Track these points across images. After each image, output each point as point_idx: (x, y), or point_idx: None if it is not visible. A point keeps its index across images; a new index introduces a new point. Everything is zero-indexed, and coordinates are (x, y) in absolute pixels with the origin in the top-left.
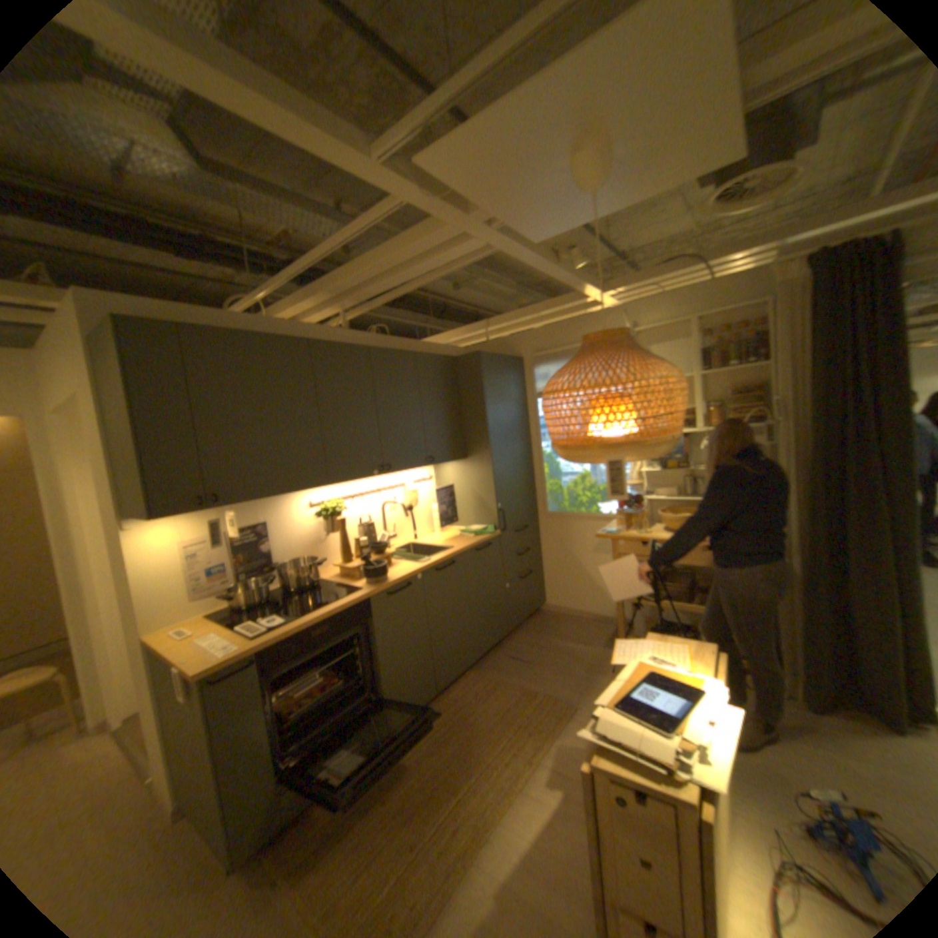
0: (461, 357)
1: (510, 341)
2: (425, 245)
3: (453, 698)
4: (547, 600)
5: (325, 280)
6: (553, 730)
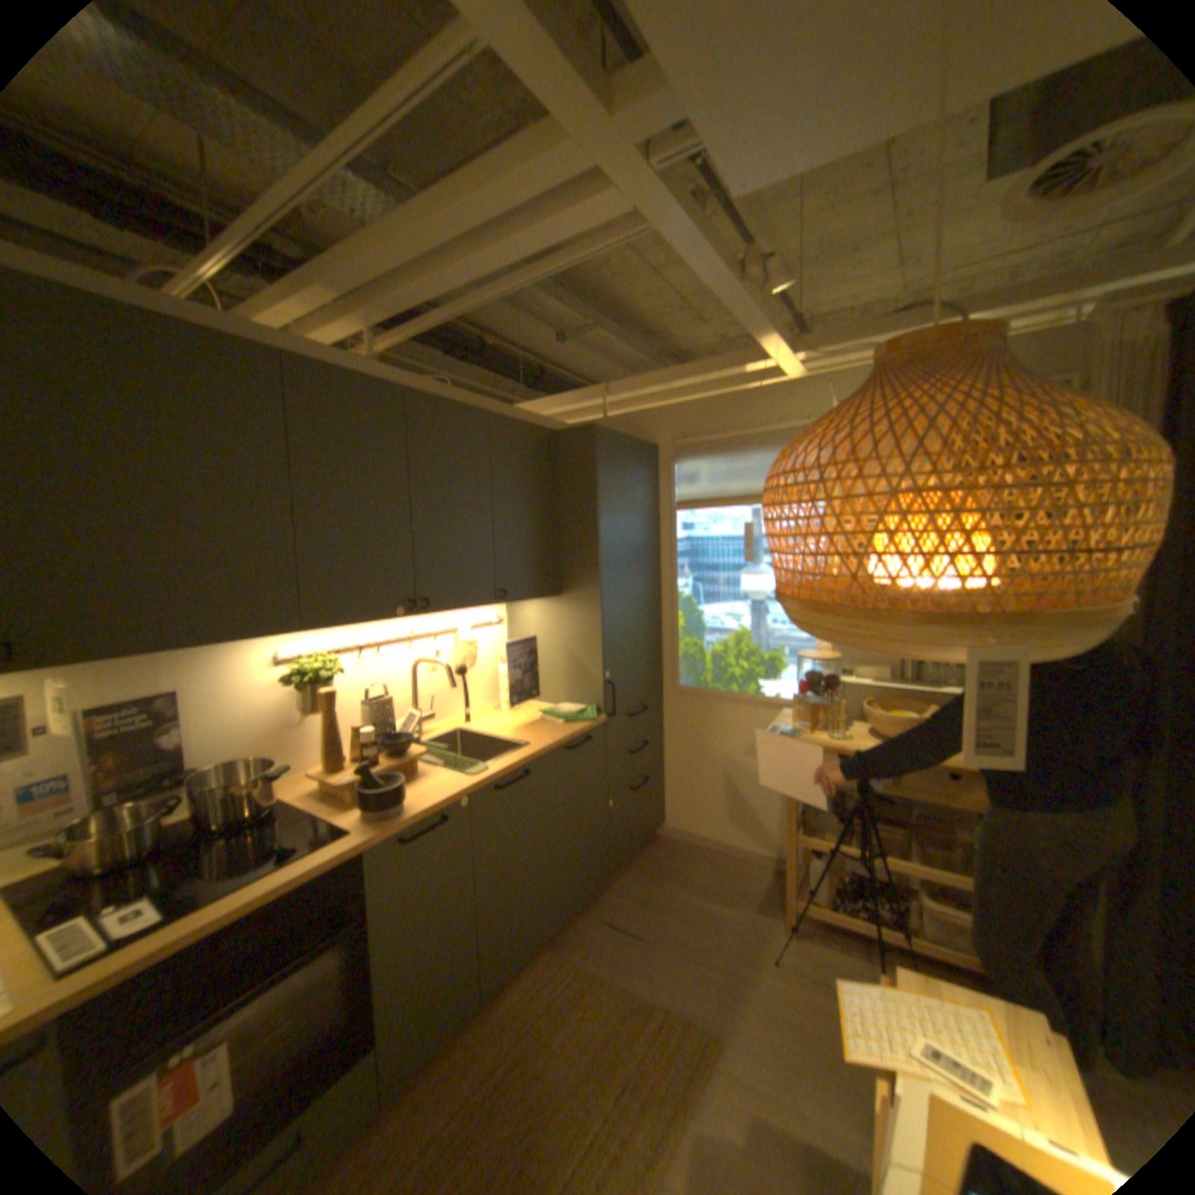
0: (565, 432)
1: (641, 420)
2: (520, 185)
3: (510, 1010)
4: (667, 821)
5: (333, 257)
6: (685, 1096)
